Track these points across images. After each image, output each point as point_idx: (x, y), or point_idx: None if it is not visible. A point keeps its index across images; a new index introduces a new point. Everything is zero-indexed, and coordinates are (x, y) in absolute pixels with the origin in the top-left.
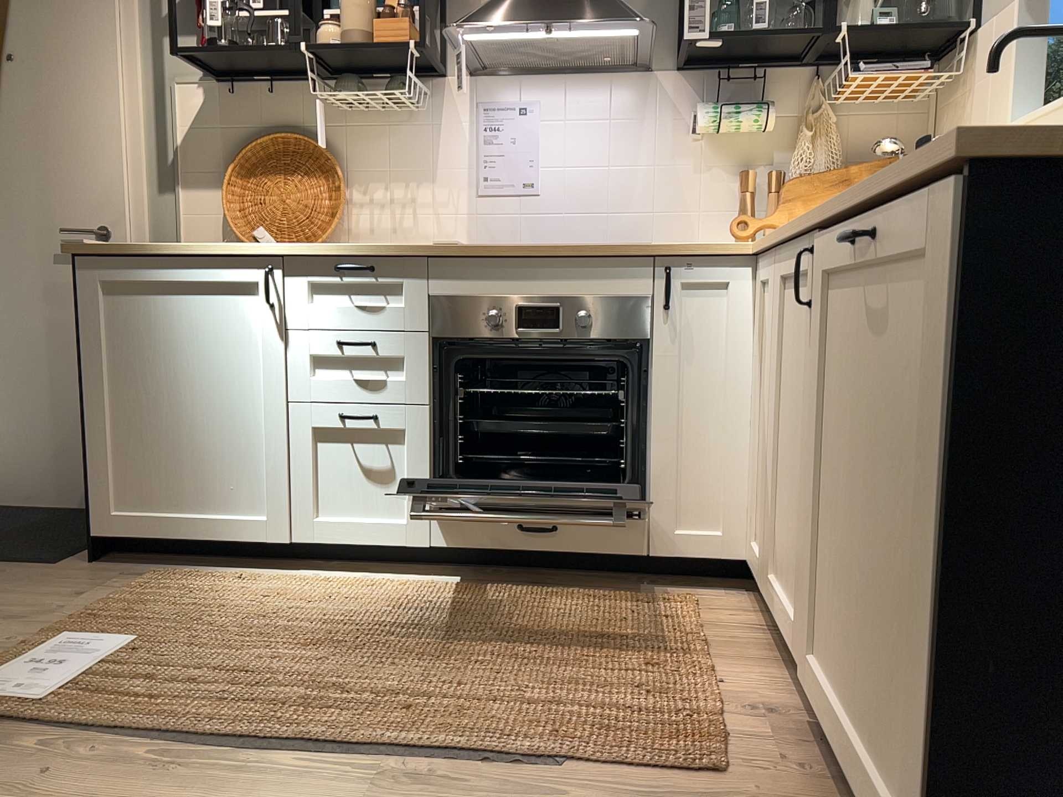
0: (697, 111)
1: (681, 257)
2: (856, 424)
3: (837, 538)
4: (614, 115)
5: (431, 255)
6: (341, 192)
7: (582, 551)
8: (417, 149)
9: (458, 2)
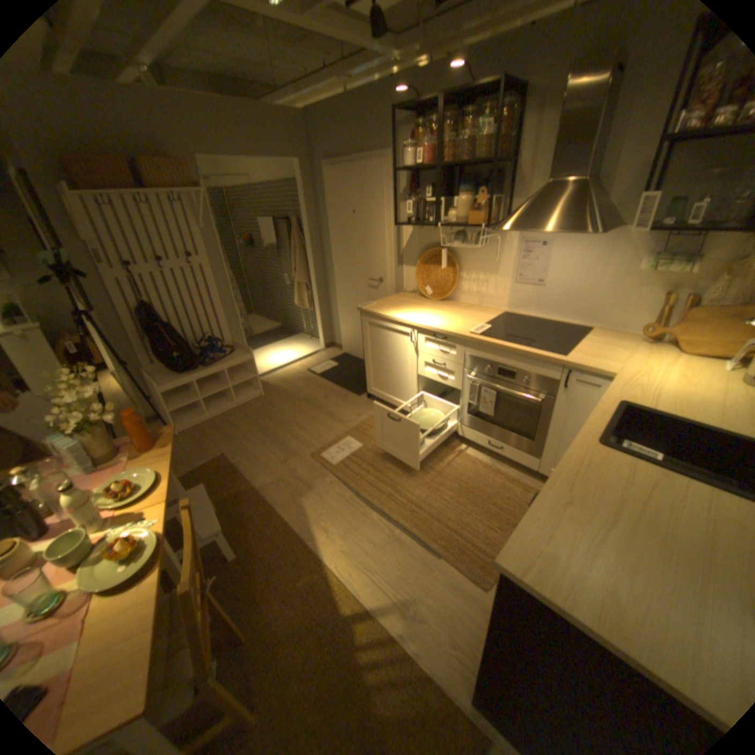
0: (647, 255)
1: (576, 368)
2: None
3: None
4: (596, 249)
5: (466, 339)
6: (456, 277)
7: (510, 458)
8: (491, 258)
9: (520, 183)
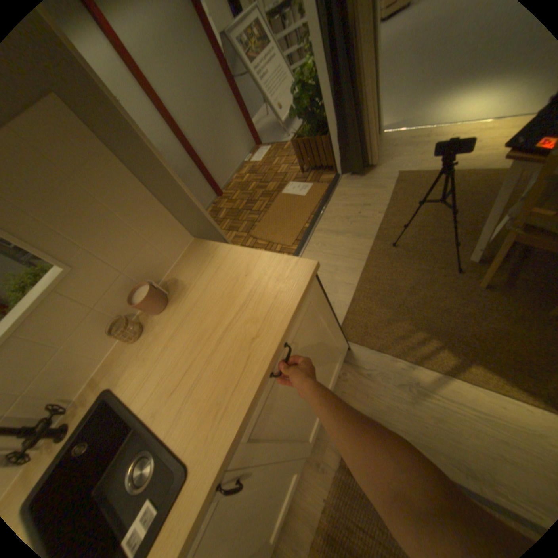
0: None
1: None
2: (289, 407)
3: (298, 429)
4: None
5: None
6: None
7: None
8: None
9: None
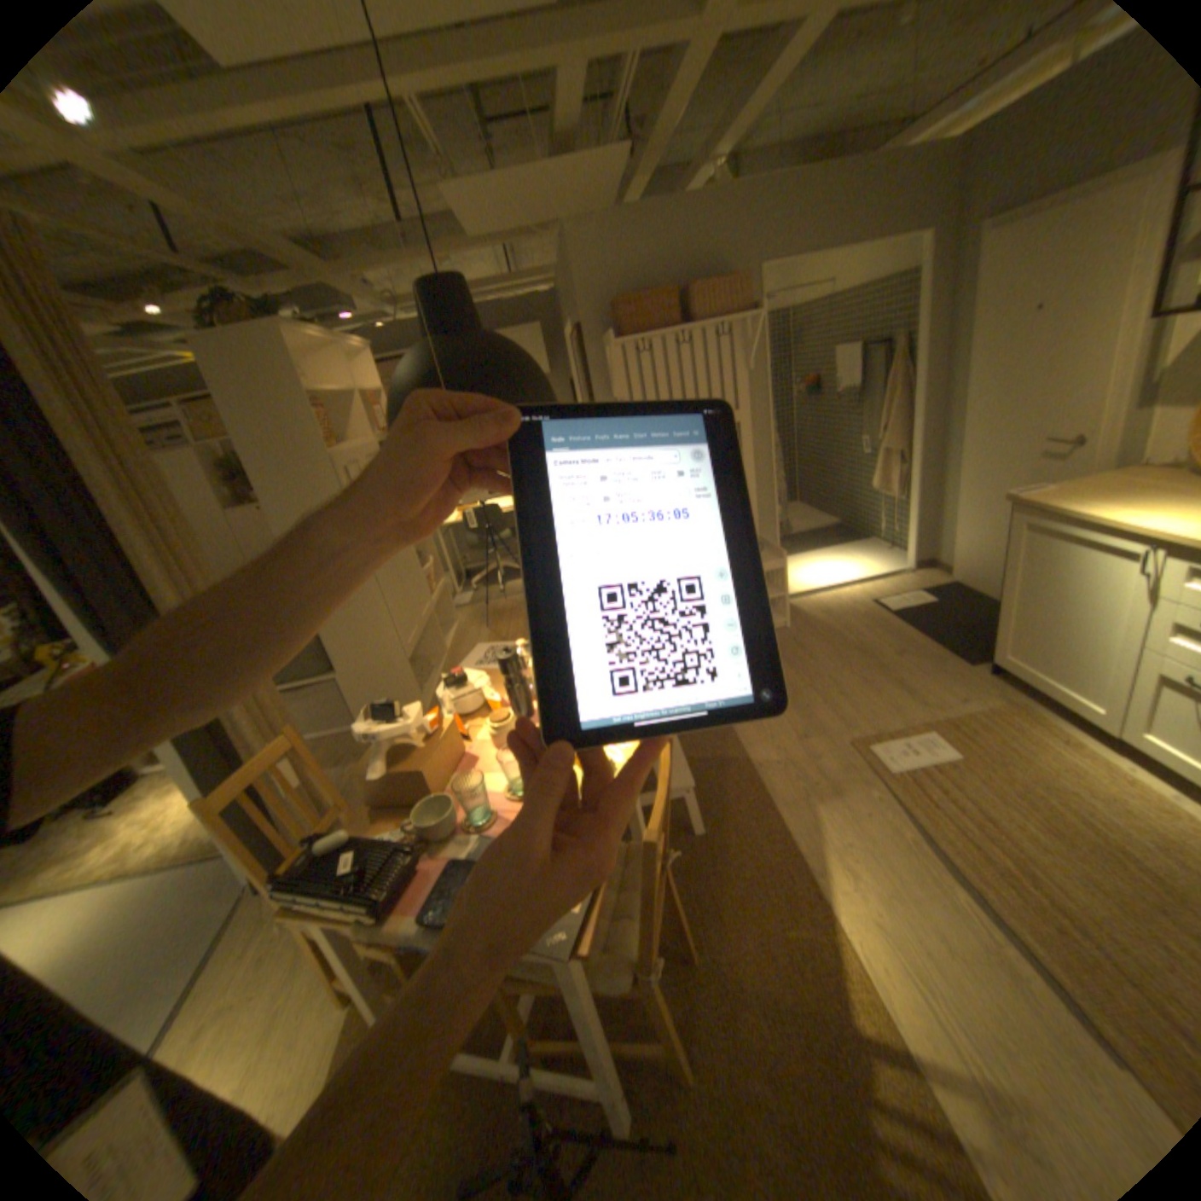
0: None
1: None
2: None
3: None
4: None
5: None
6: None
7: None
8: None
9: None
